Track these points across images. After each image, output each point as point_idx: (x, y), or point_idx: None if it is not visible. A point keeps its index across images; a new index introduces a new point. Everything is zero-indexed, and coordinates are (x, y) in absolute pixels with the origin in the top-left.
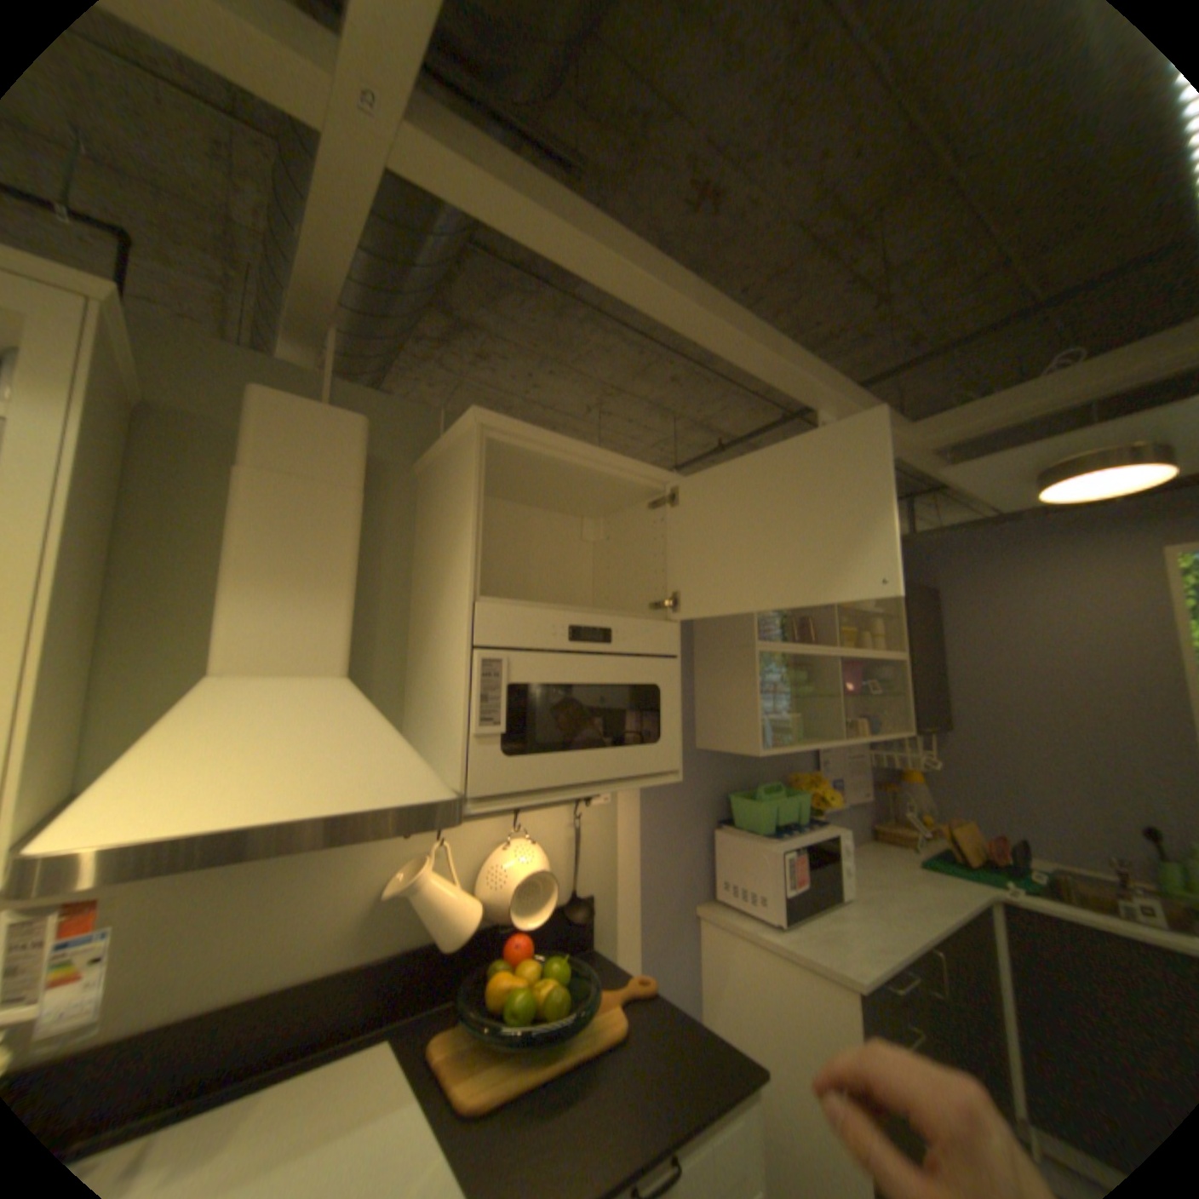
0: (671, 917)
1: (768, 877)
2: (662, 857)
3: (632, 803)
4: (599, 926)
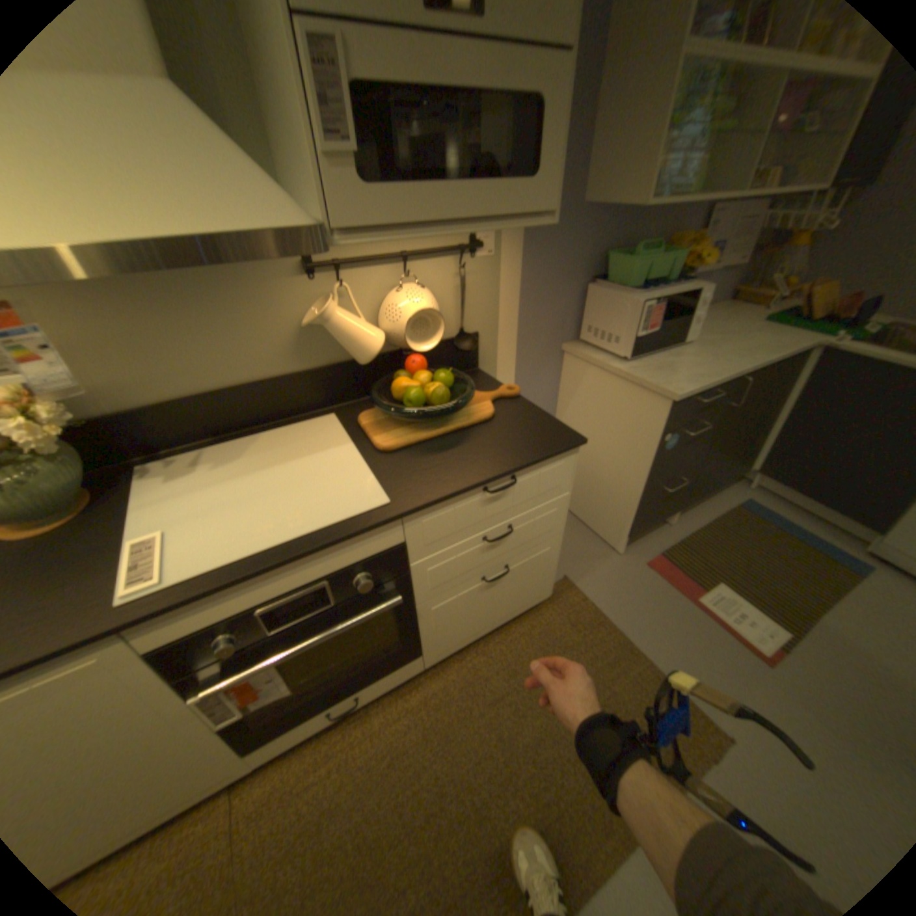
0: (541, 350)
1: (626, 321)
2: (539, 305)
3: (514, 257)
4: (483, 354)
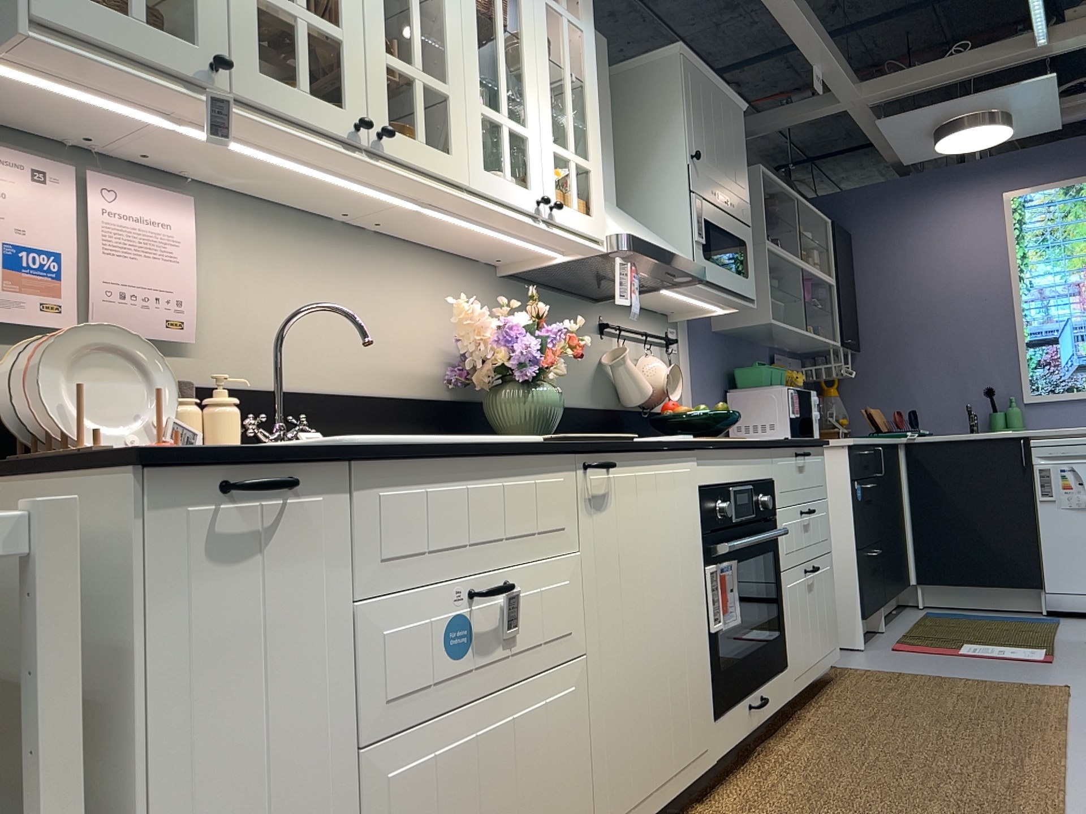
0: None
1: (776, 411)
2: (704, 403)
3: (689, 358)
4: None
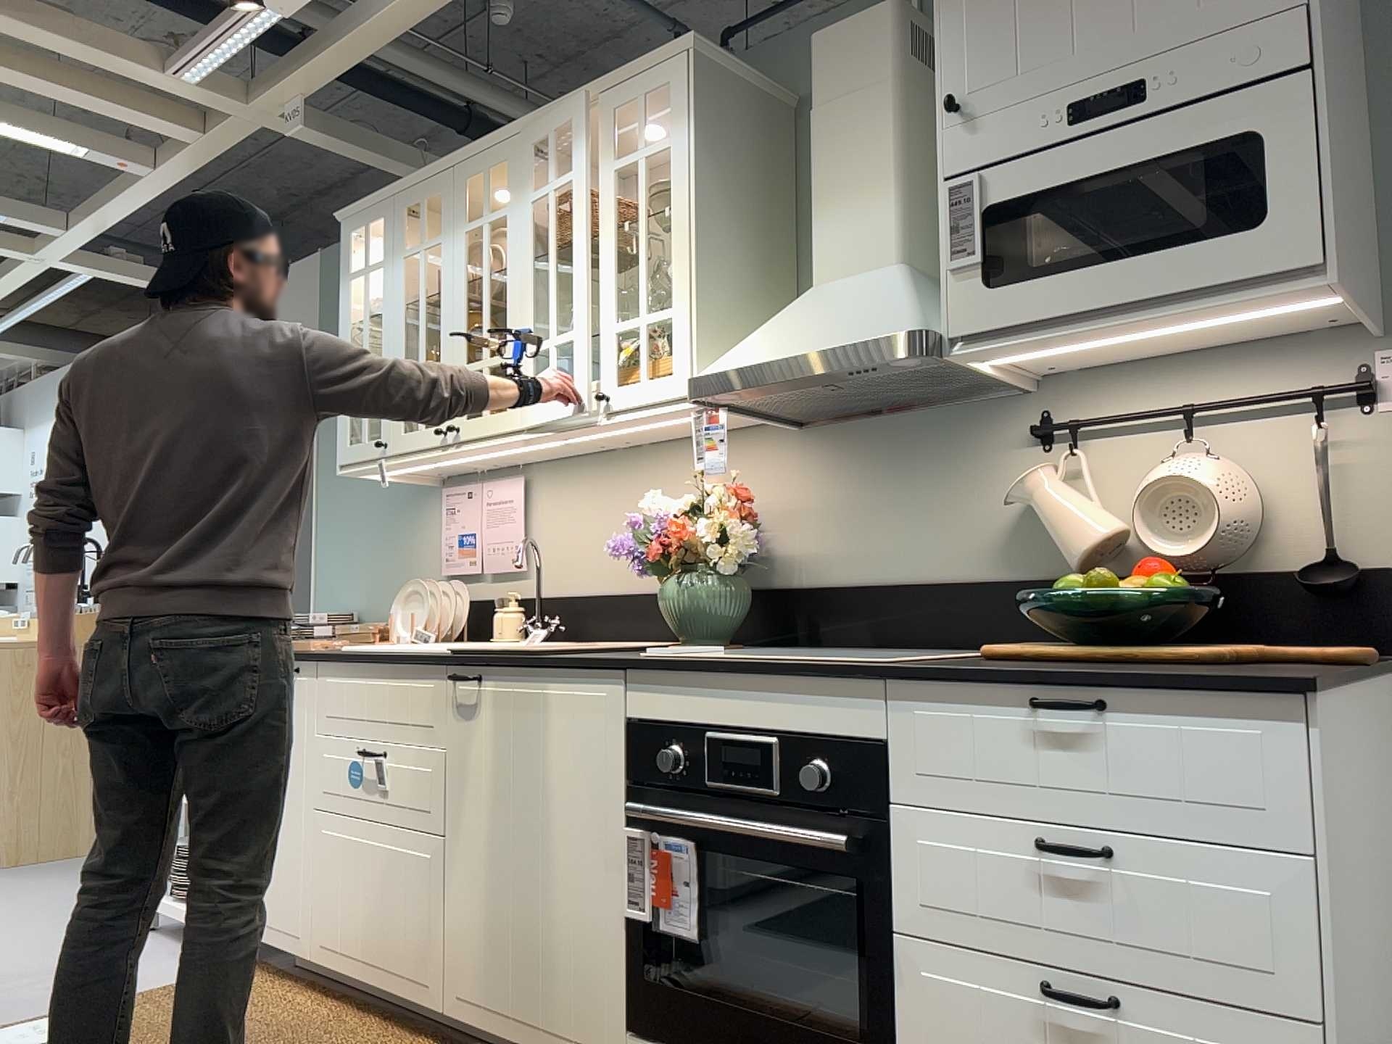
0: None
1: None
2: None
3: None
4: None
